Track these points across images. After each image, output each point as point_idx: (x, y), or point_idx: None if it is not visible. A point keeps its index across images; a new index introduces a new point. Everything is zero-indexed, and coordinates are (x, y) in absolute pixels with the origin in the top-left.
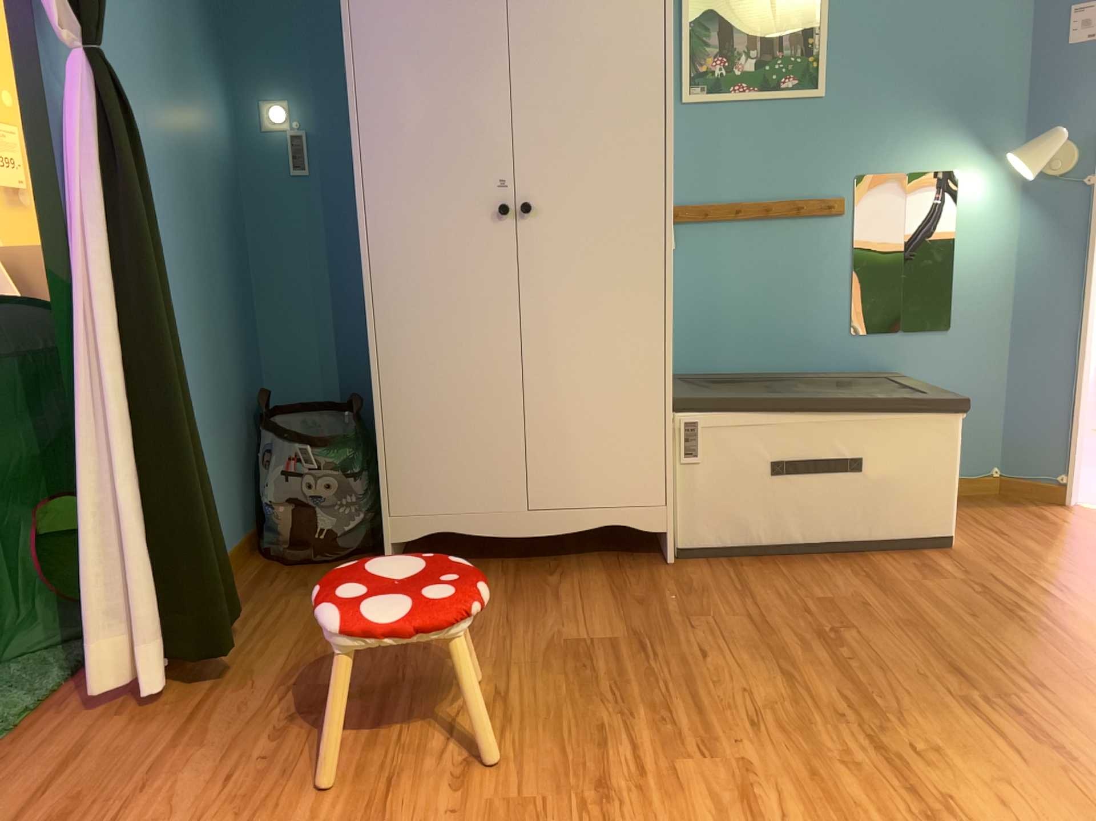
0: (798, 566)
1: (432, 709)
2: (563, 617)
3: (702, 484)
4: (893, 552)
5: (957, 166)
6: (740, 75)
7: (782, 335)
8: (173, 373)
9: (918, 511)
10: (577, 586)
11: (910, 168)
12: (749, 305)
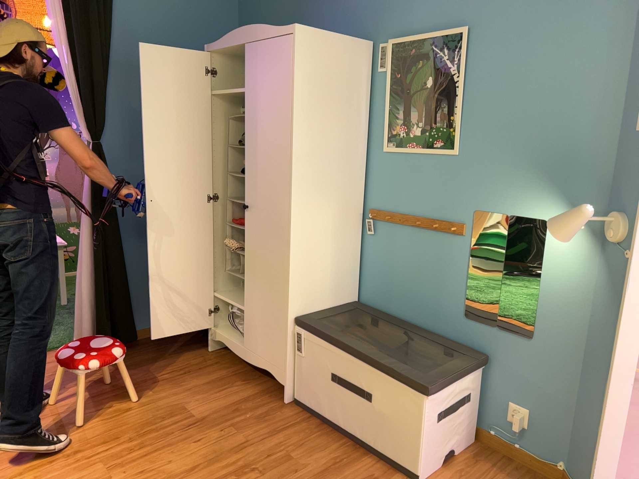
0: (327, 439)
1: (113, 402)
2: (206, 398)
3: (307, 369)
4: (385, 464)
5: (546, 216)
6: (413, 137)
7: (424, 302)
8: (110, 250)
9: (403, 447)
10: (239, 391)
11: (512, 211)
12: (408, 278)
